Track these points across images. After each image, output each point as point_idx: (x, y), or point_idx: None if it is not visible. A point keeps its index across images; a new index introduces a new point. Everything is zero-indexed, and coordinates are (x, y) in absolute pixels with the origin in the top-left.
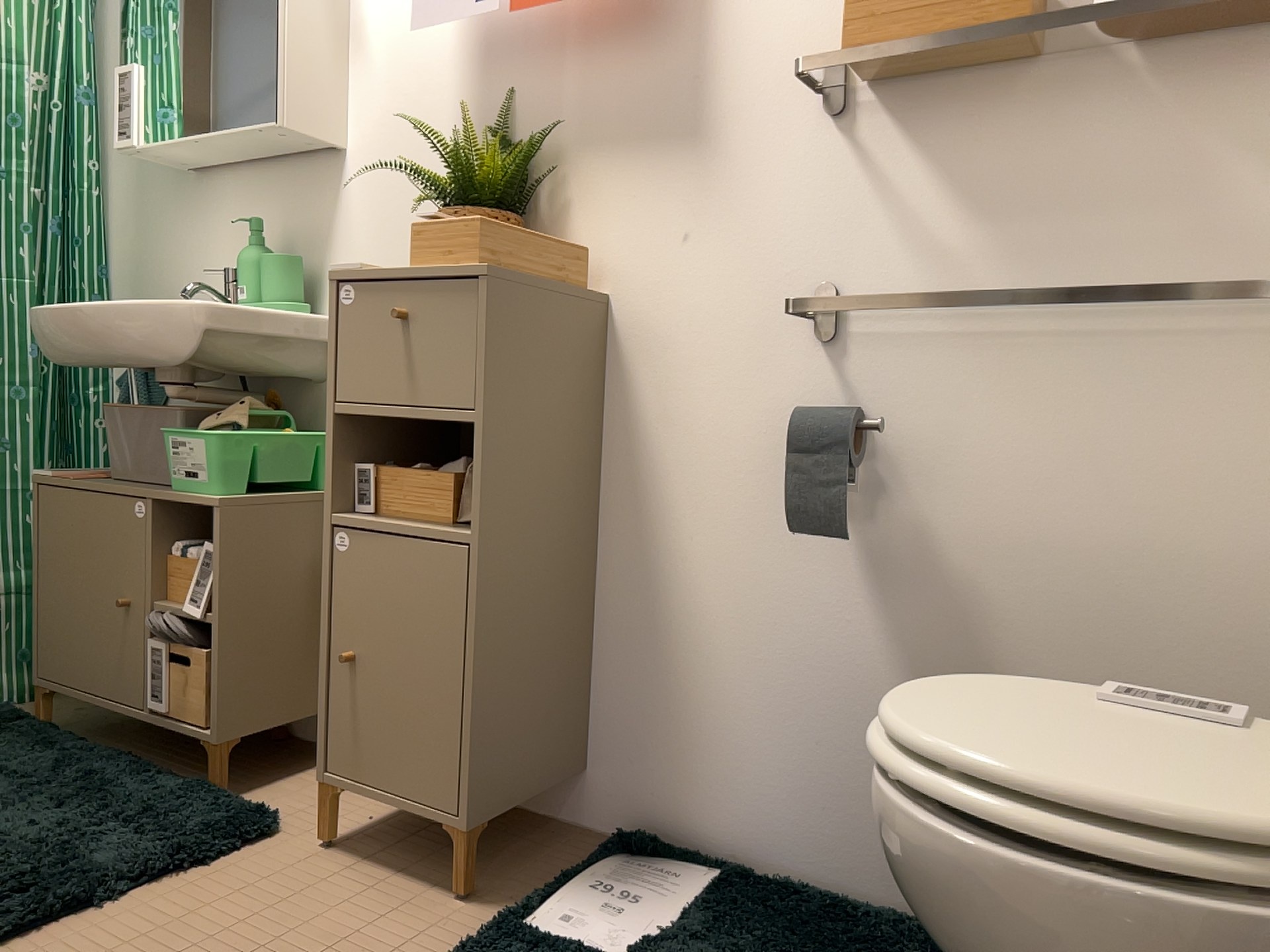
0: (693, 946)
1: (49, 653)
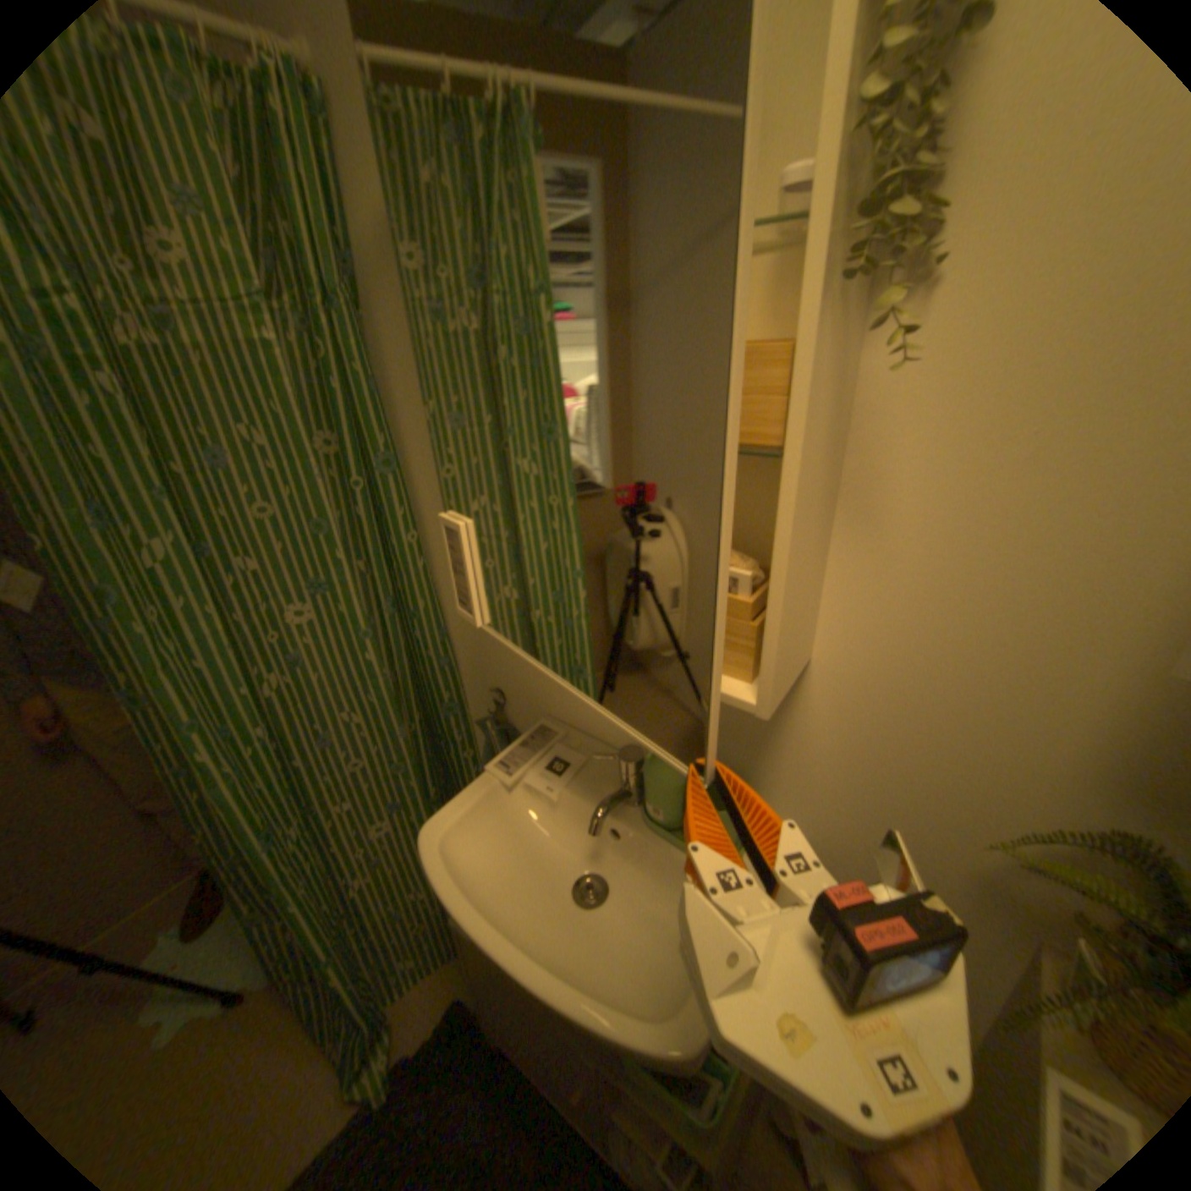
0: None
1: (493, 1033)
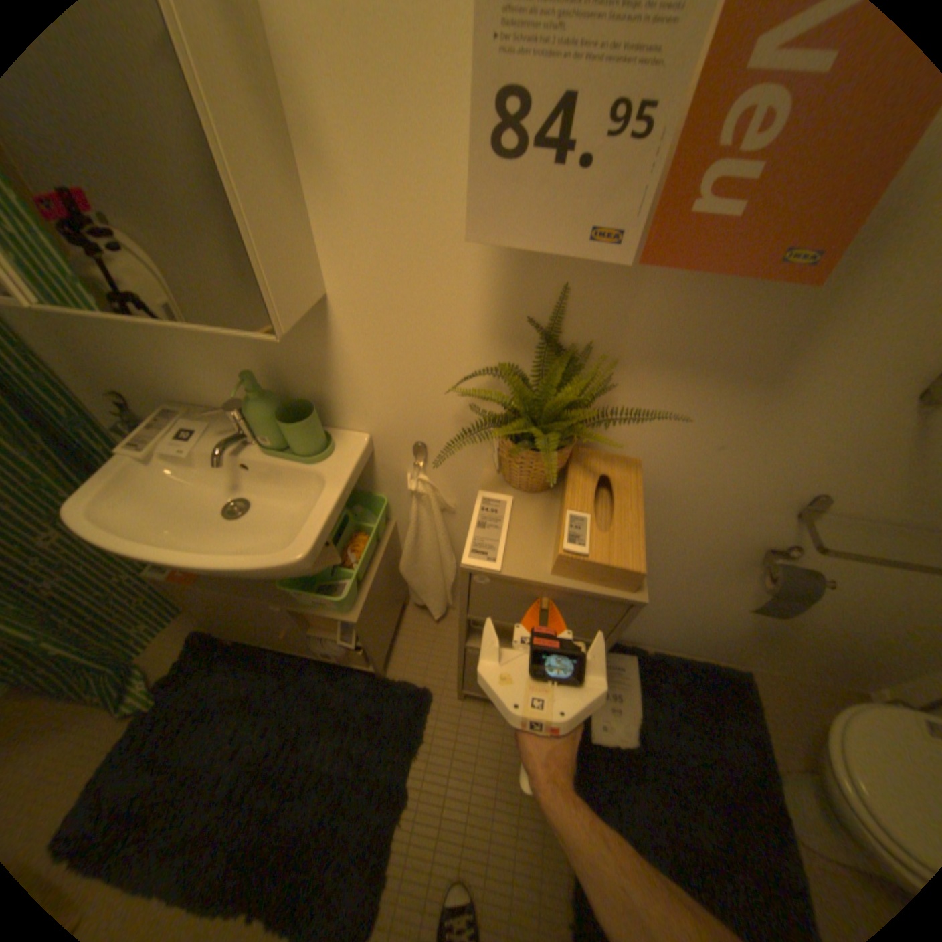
0: (662, 730)
1: (221, 633)
